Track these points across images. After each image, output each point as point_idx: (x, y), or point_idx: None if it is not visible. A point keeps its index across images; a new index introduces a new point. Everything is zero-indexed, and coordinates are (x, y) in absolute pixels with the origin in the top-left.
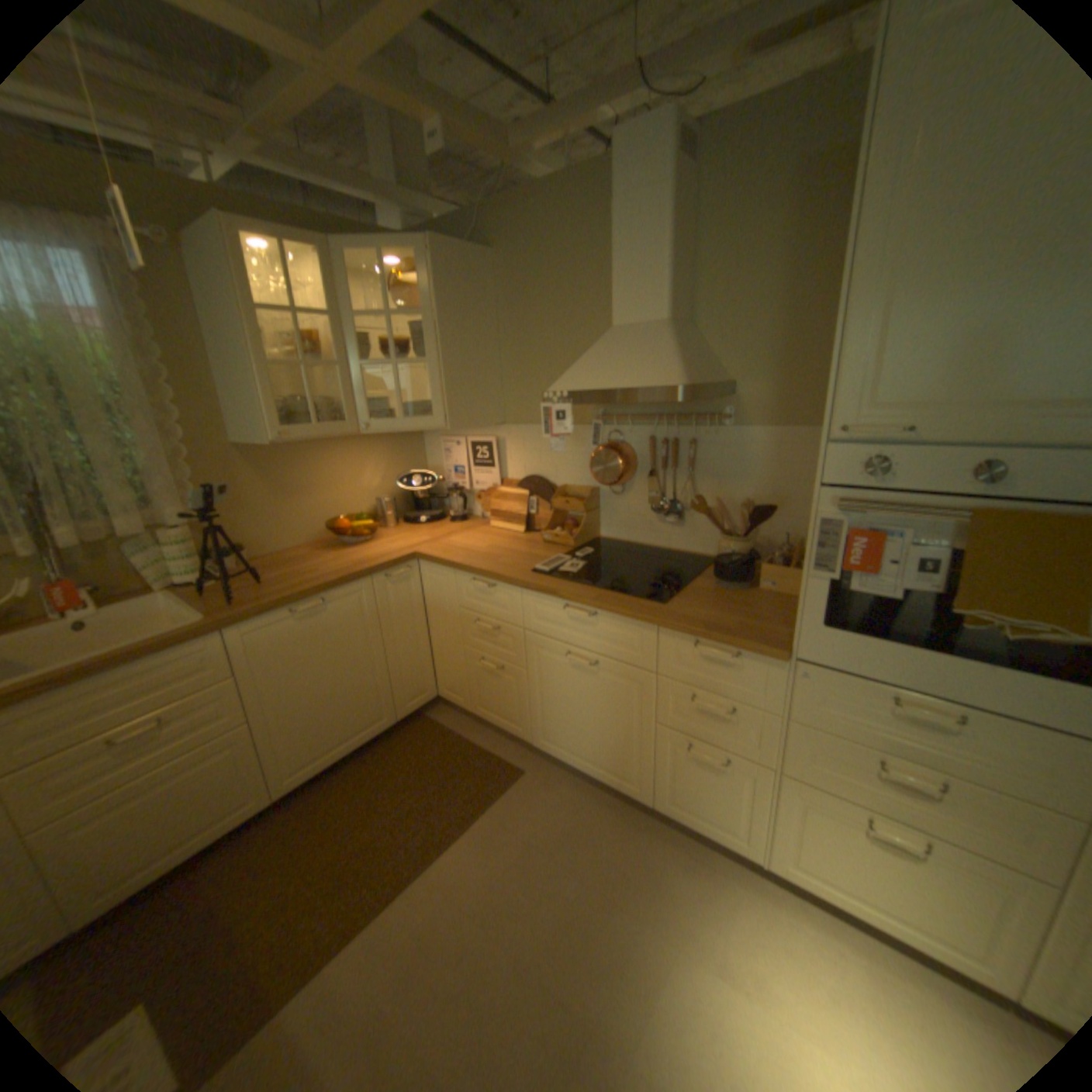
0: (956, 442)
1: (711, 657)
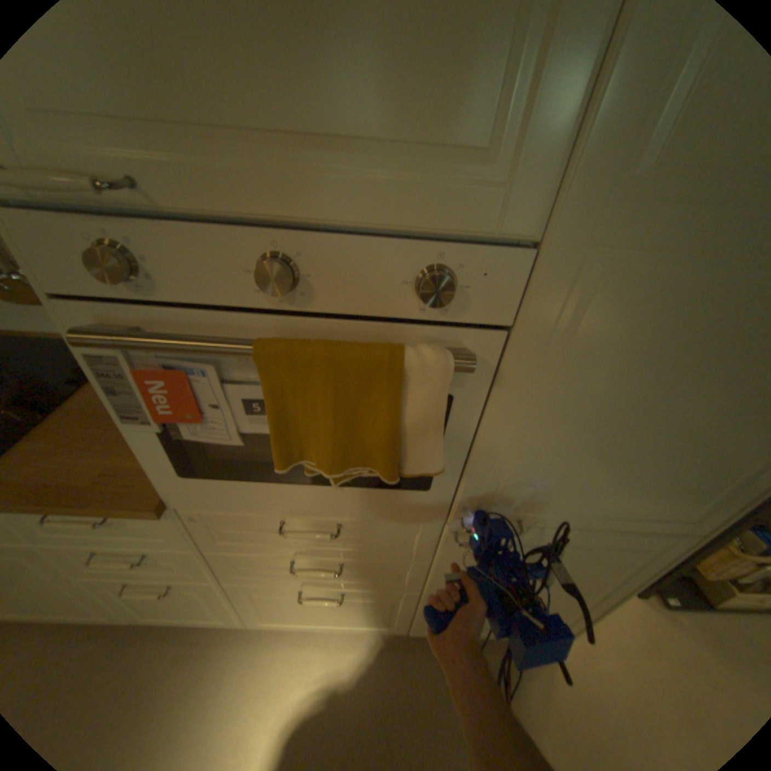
0: (218, 214)
1: (81, 521)
